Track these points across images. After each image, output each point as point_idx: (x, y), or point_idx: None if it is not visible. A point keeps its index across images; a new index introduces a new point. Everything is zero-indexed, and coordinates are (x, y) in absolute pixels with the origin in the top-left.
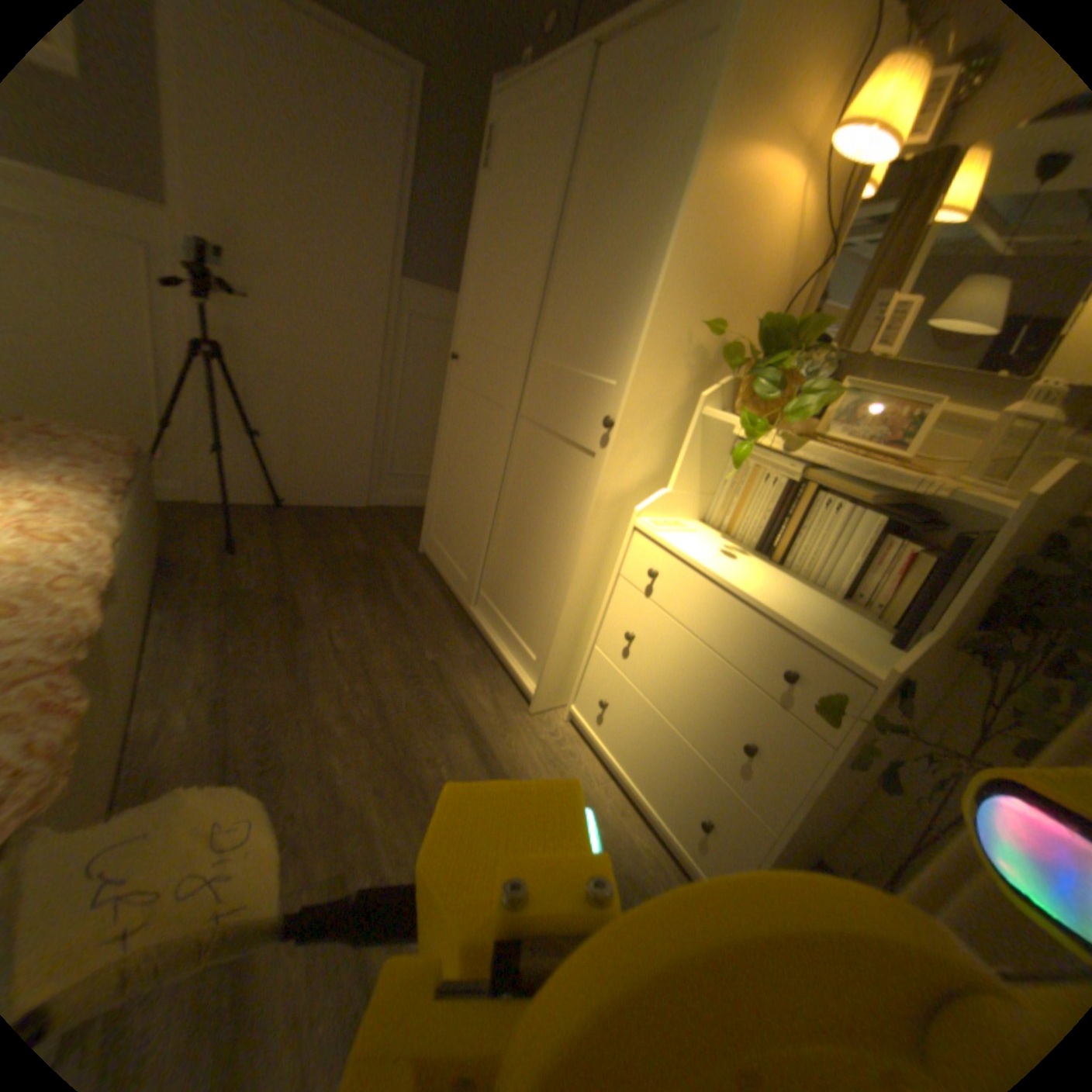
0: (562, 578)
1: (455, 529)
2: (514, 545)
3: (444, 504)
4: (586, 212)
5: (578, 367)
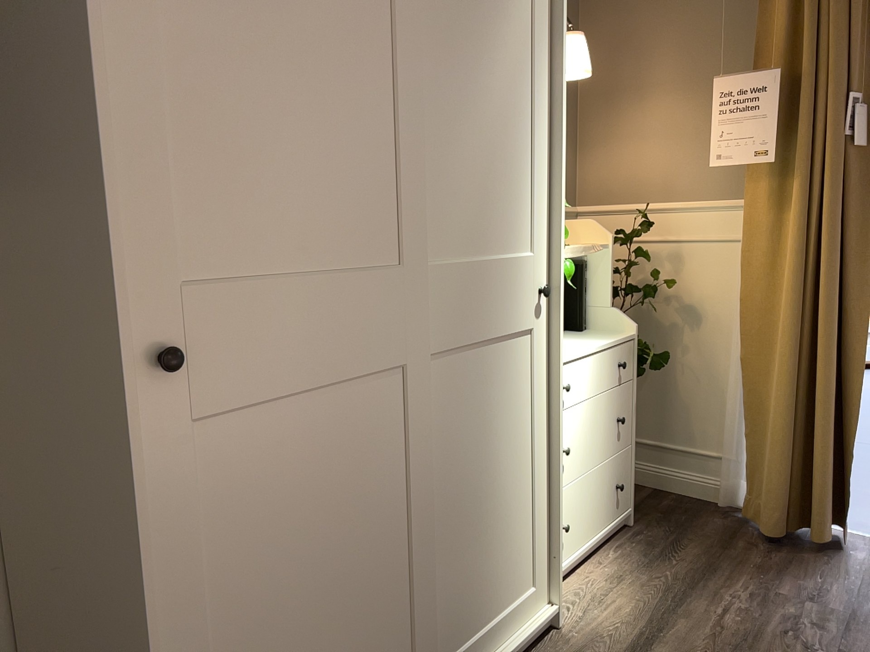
0: (538, 473)
1: None
2: (466, 532)
3: None
4: (447, 63)
5: (492, 253)
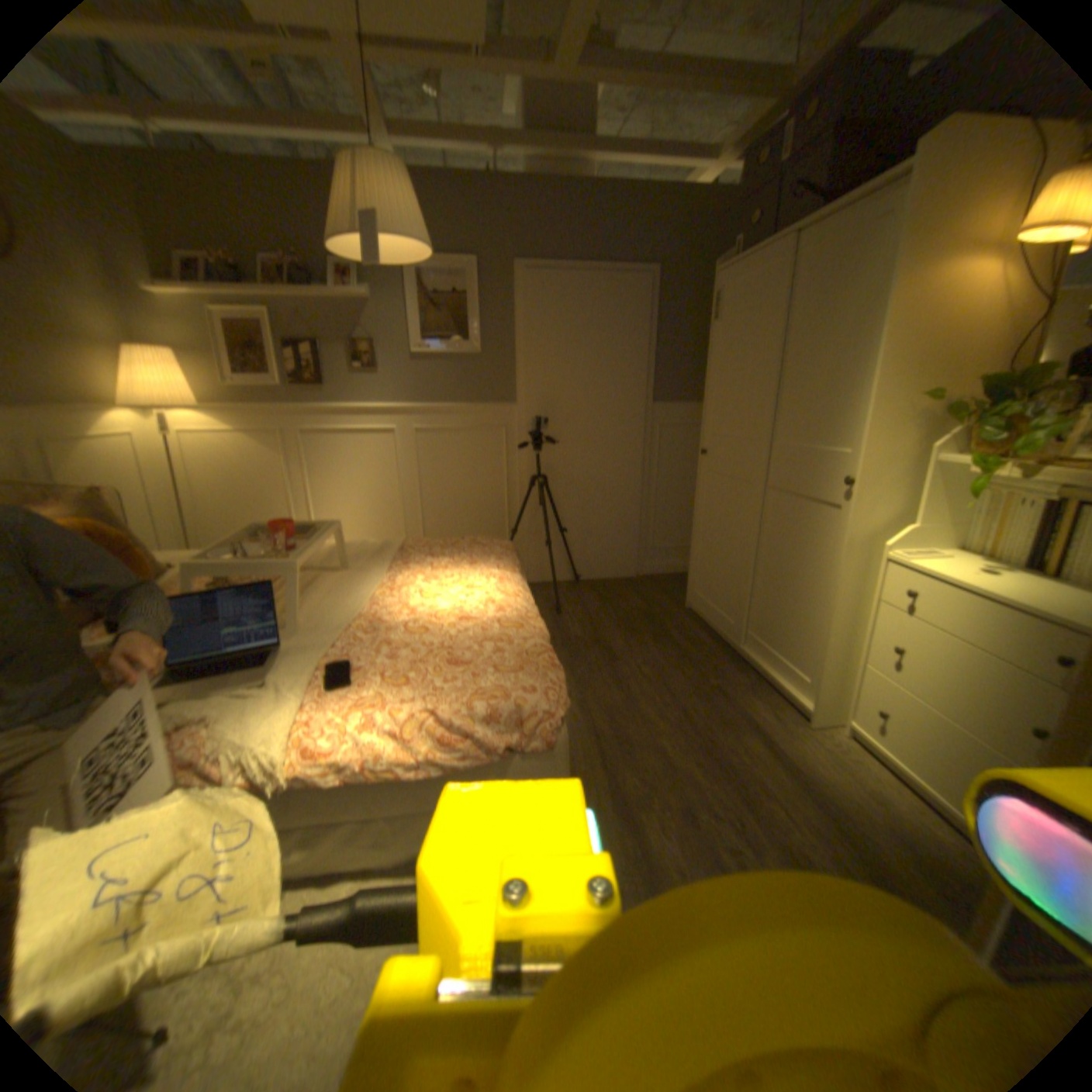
0: (827, 610)
1: (718, 585)
2: (776, 590)
3: (705, 566)
4: (806, 337)
5: (816, 444)
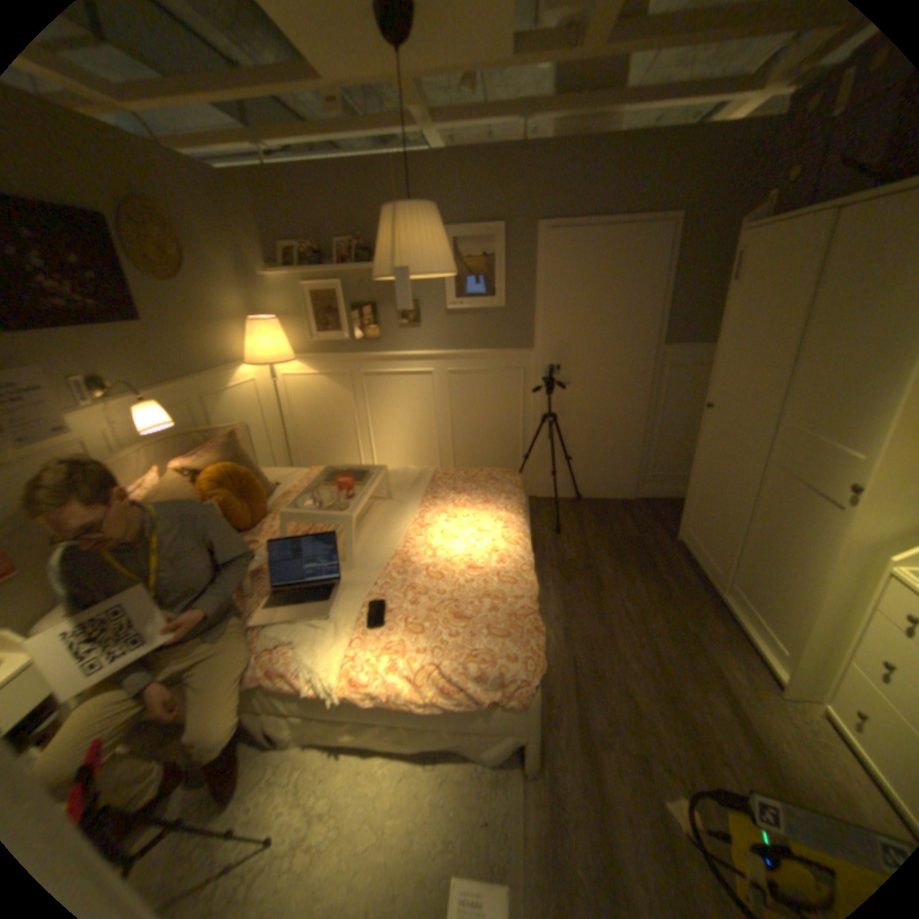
0: (814, 599)
1: (709, 532)
2: (765, 559)
3: (699, 510)
4: (830, 323)
5: (825, 437)
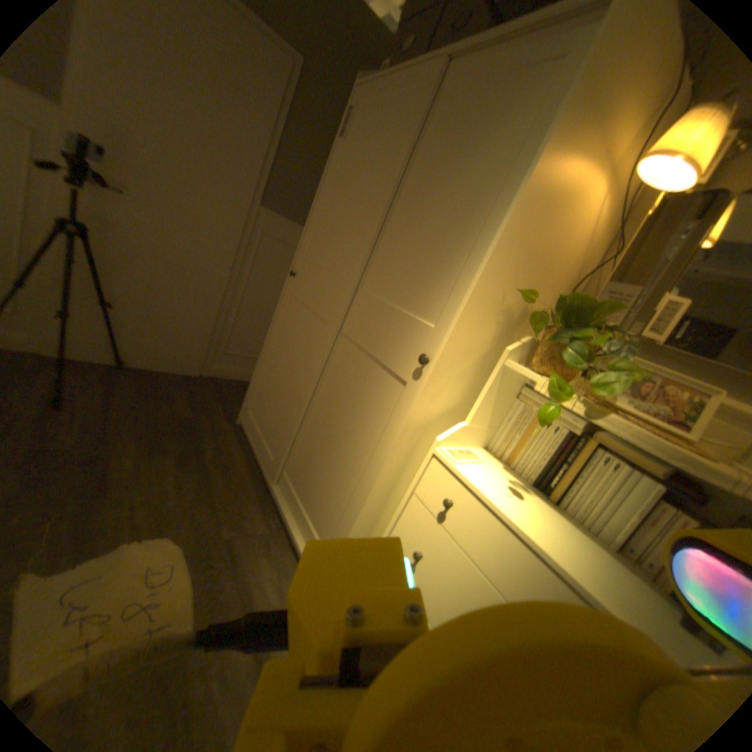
0: (360, 485)
1: (270, 413)
2: (319, 441)
3: (264, 390)
4: (421, 183)
5: (398, 305)
